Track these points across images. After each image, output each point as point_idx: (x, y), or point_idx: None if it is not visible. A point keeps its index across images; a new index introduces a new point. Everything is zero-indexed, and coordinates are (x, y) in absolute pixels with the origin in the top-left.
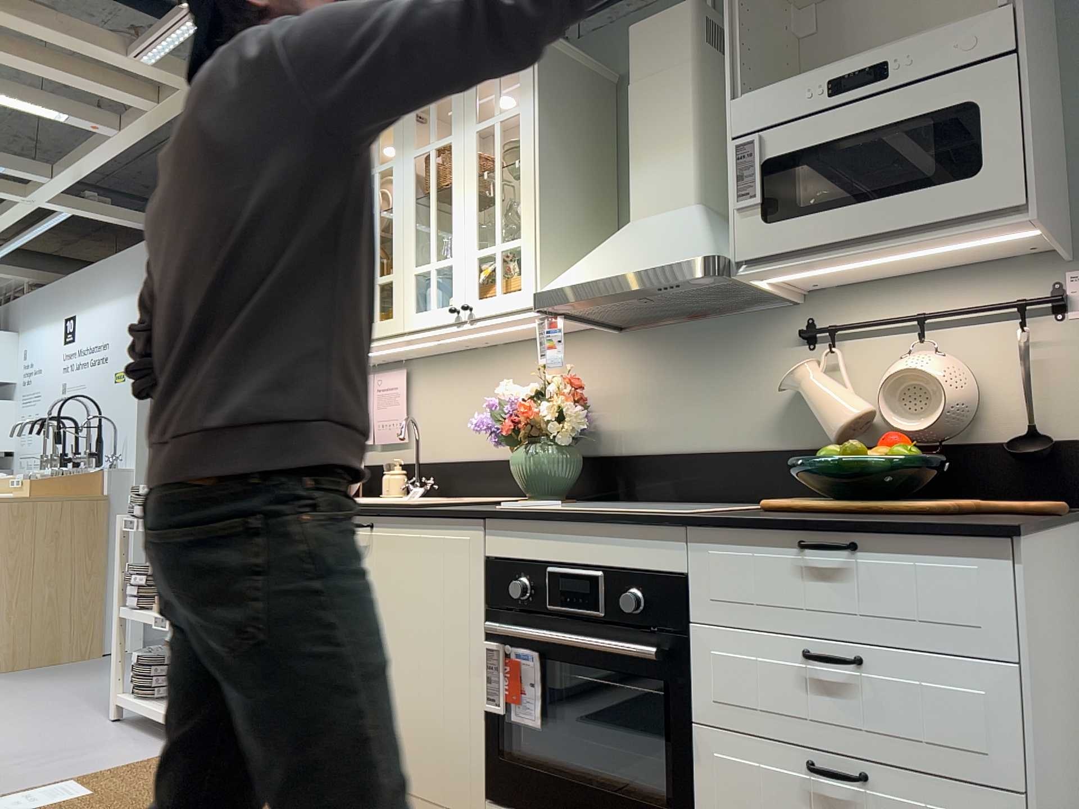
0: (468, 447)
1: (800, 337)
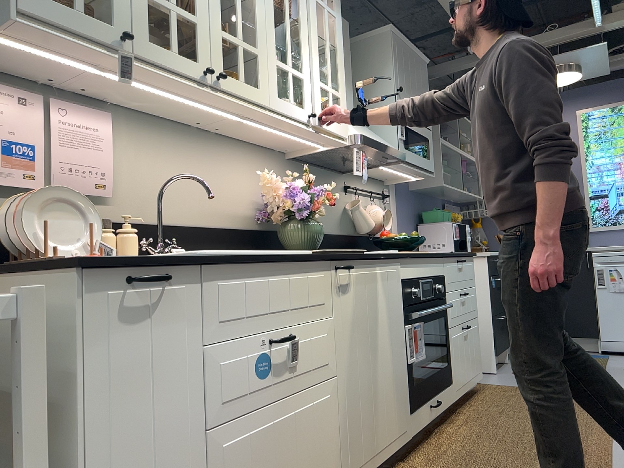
0: (186, 213)
1: (345, 188)
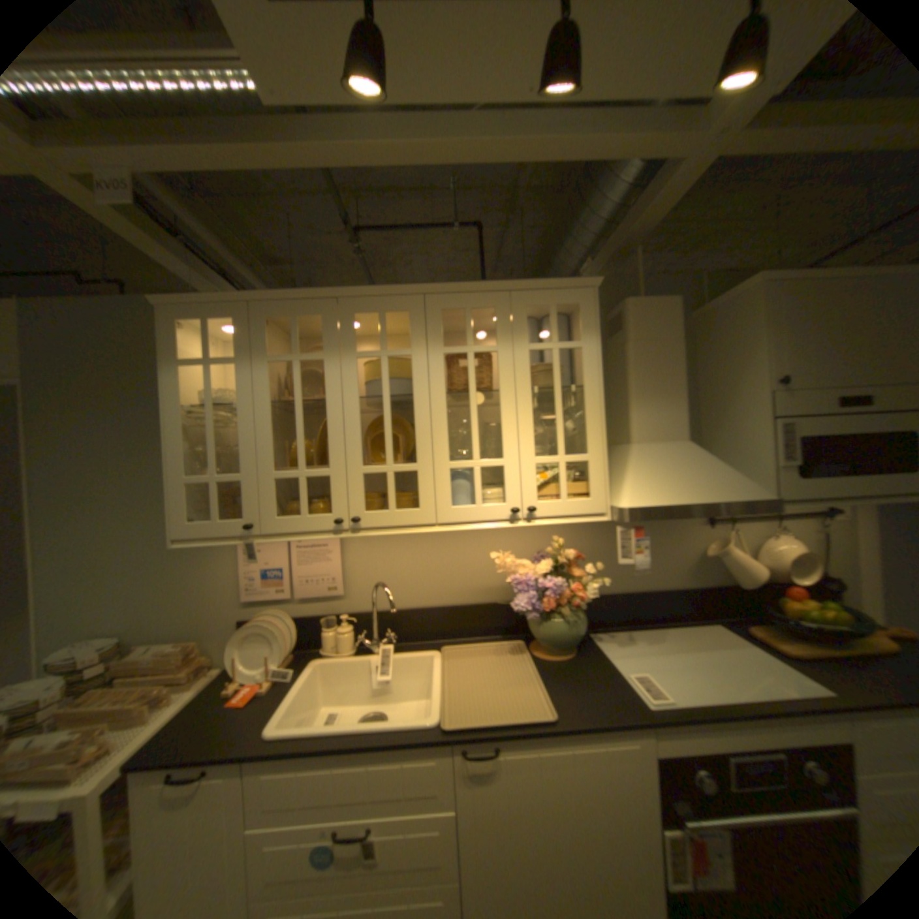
0: (424, 596)
1: (707, 522)
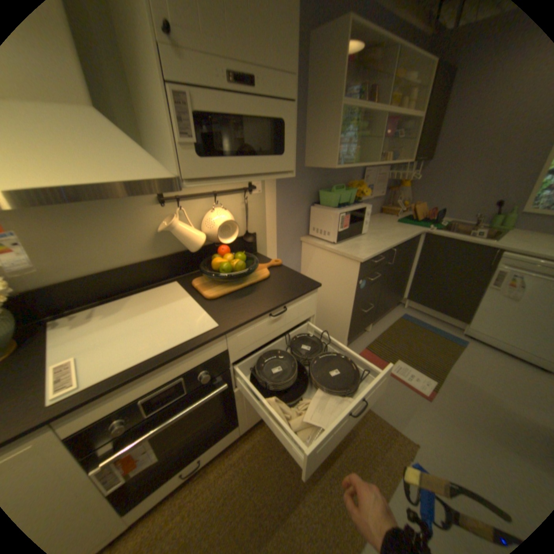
0: None
1: (156, 200)
